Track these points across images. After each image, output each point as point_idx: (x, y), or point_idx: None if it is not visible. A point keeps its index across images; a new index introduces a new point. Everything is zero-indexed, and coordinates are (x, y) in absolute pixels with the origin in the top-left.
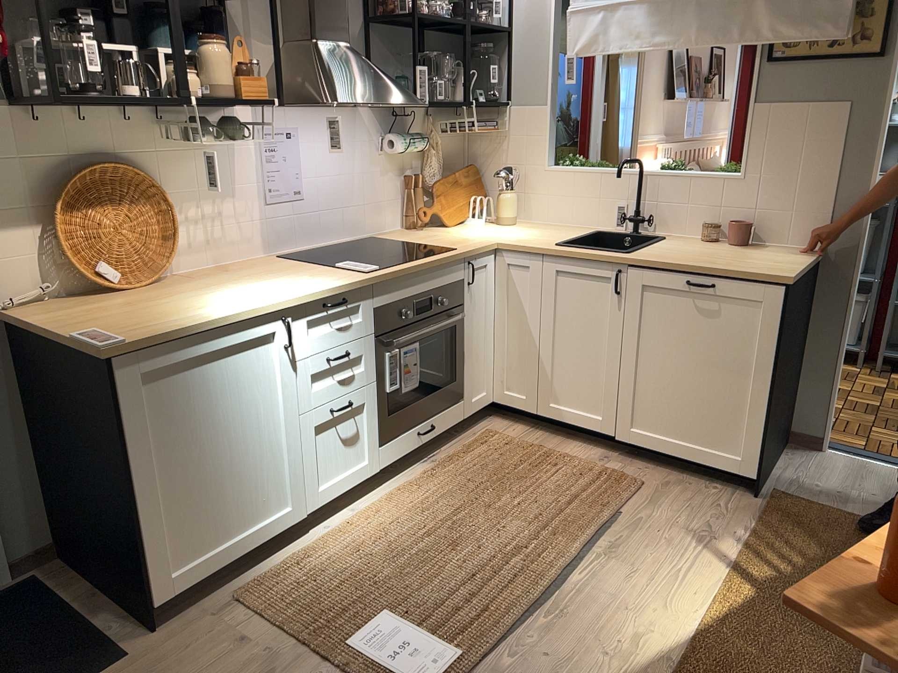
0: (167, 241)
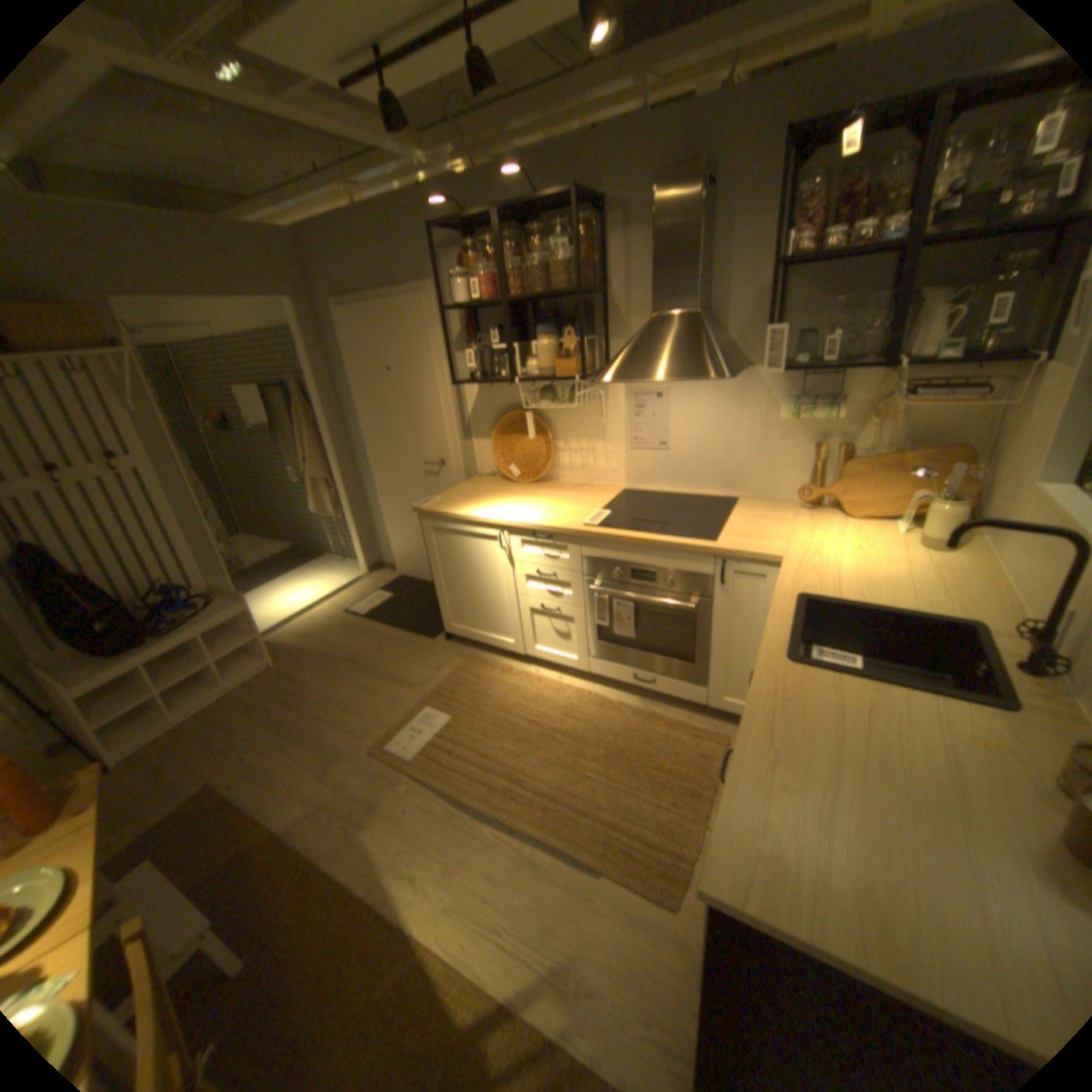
0: (548, 460)
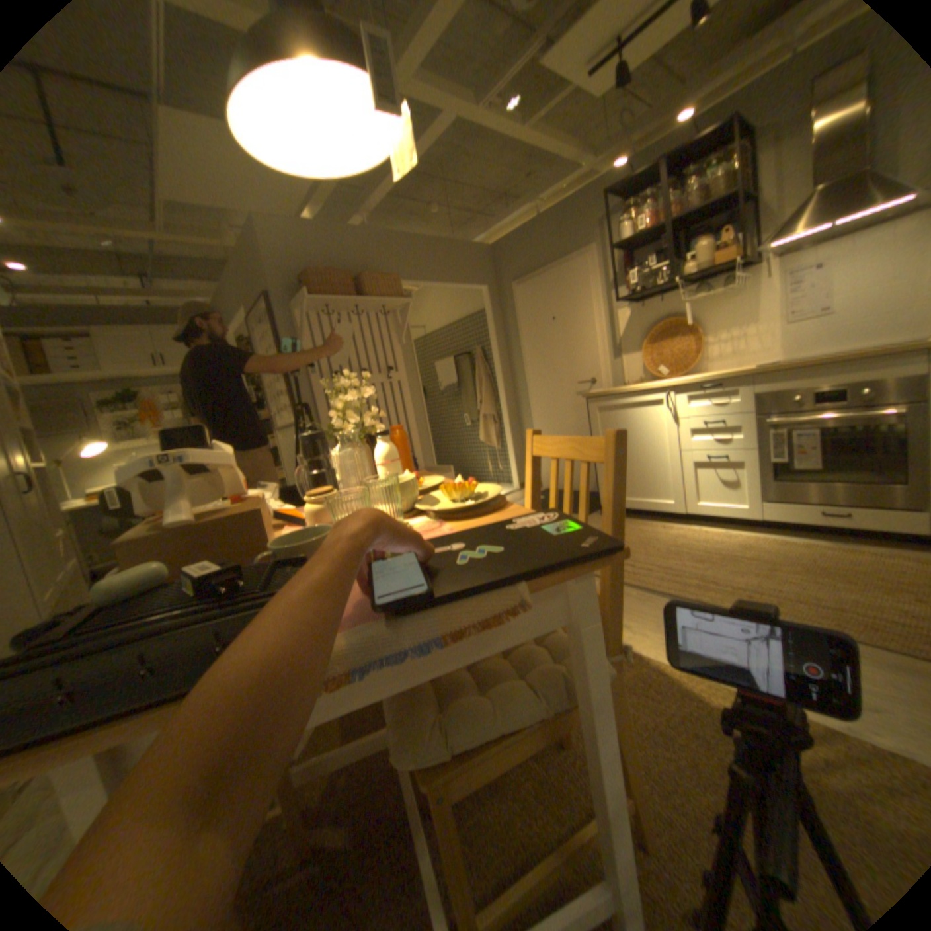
0: (698, 354)
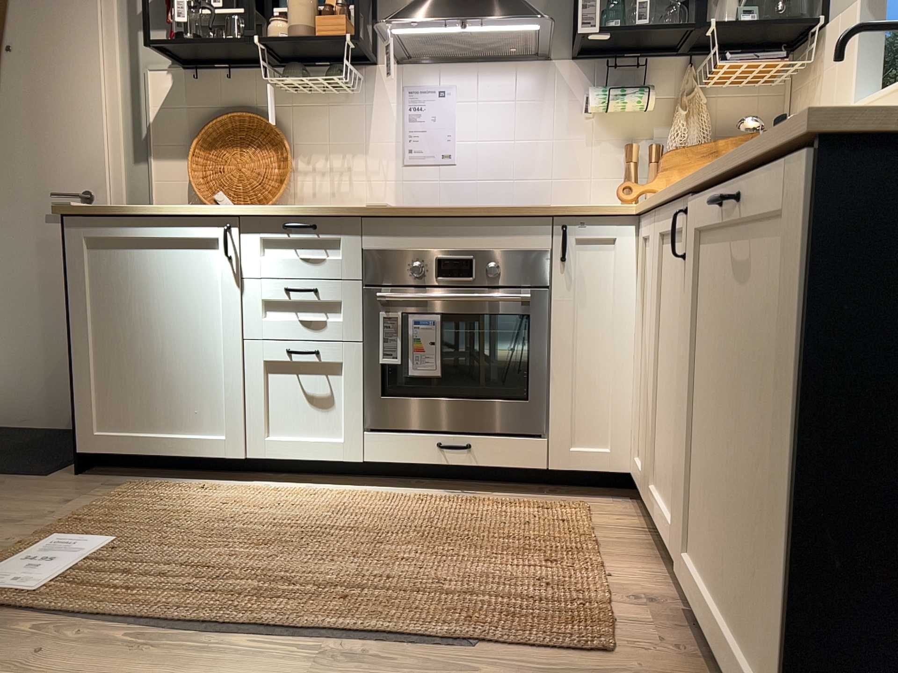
0: (281, 183)
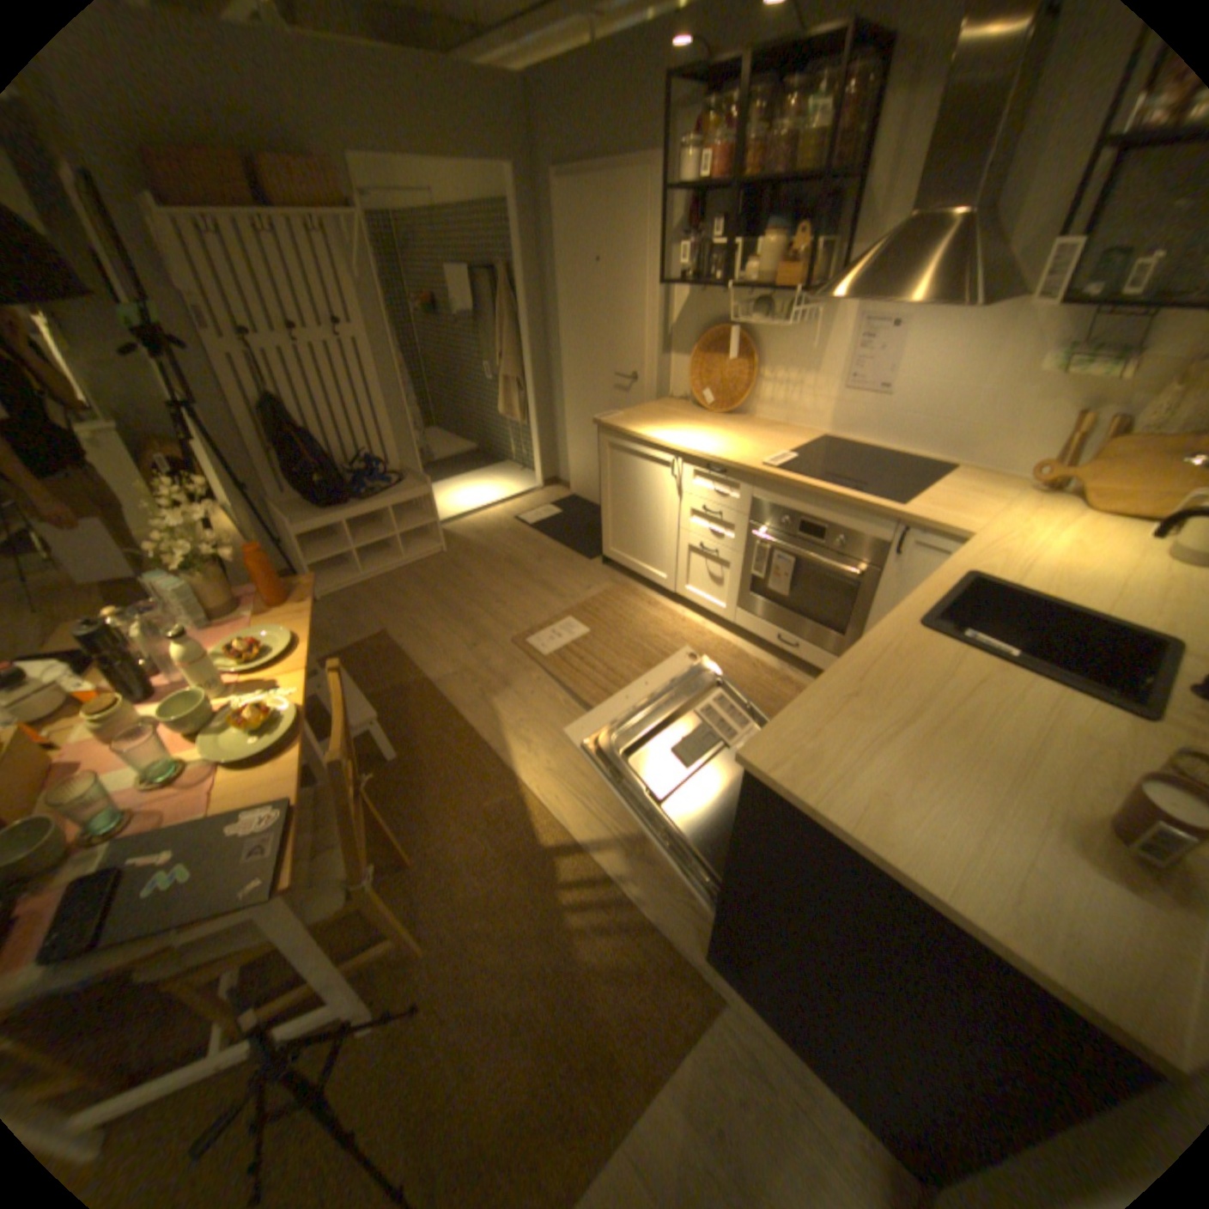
0: (748, 389)
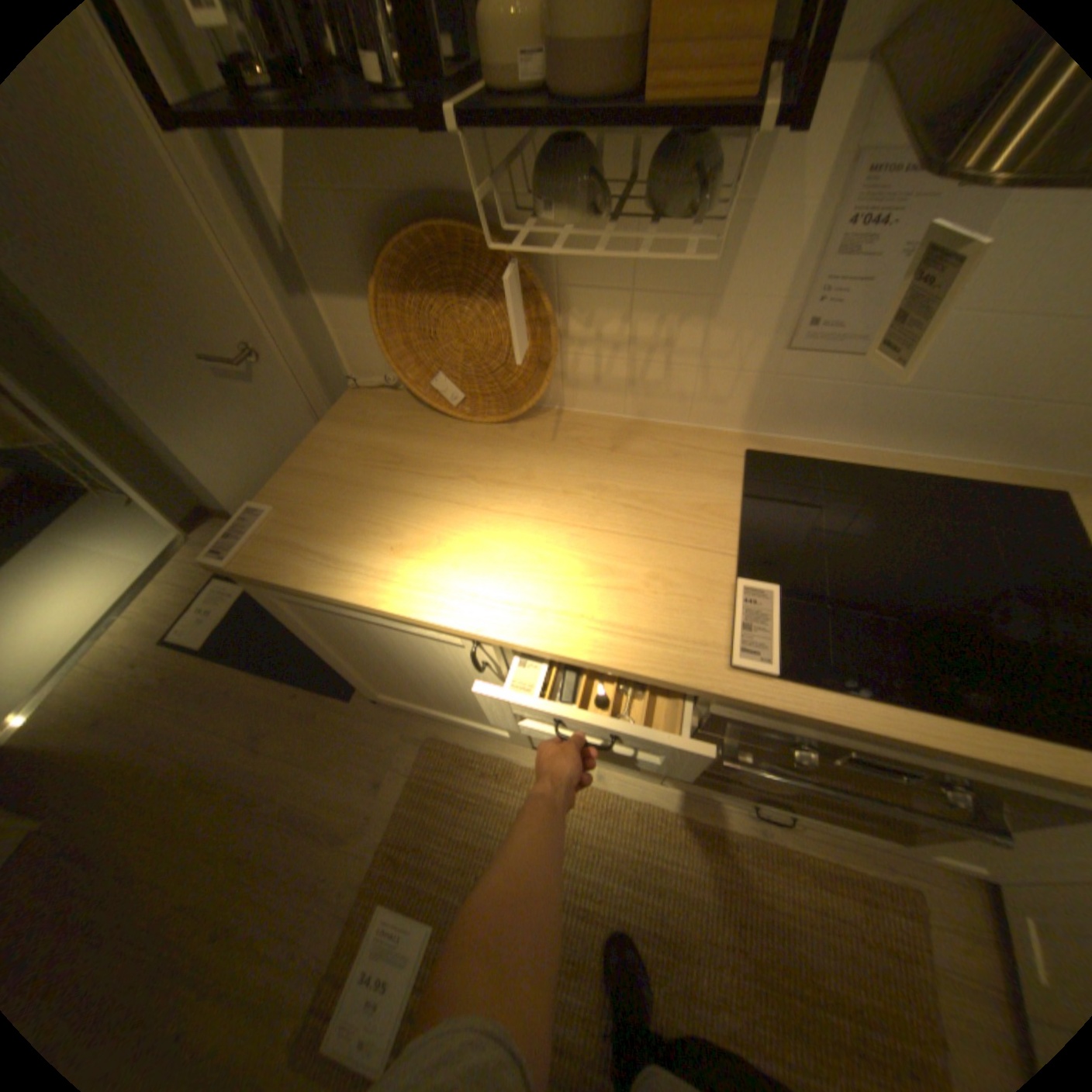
0: (543, 365)
